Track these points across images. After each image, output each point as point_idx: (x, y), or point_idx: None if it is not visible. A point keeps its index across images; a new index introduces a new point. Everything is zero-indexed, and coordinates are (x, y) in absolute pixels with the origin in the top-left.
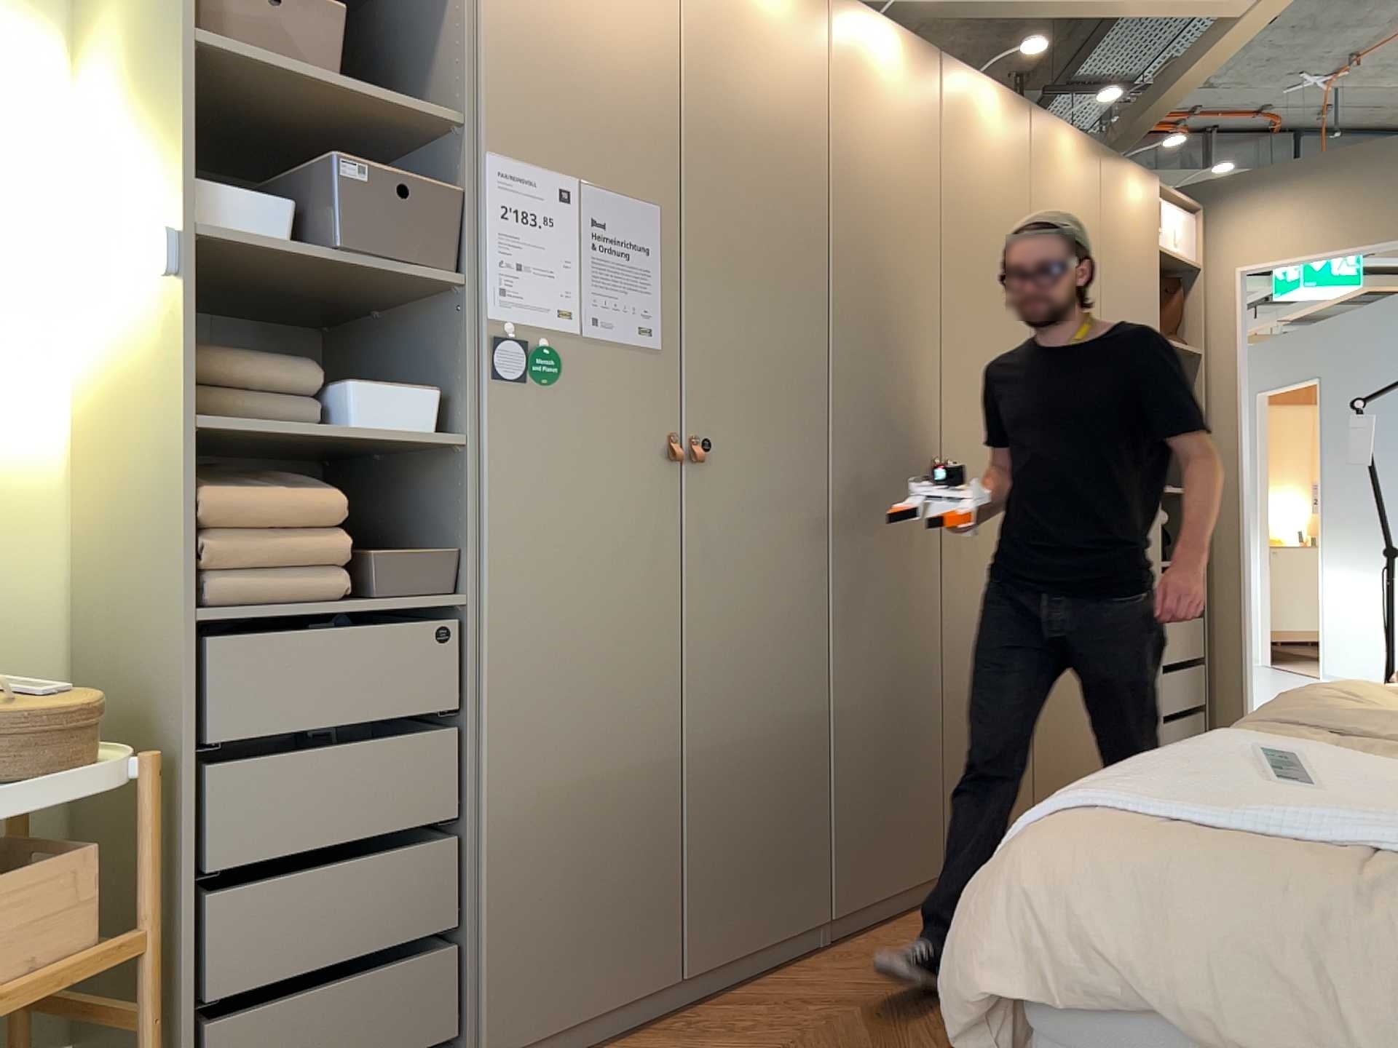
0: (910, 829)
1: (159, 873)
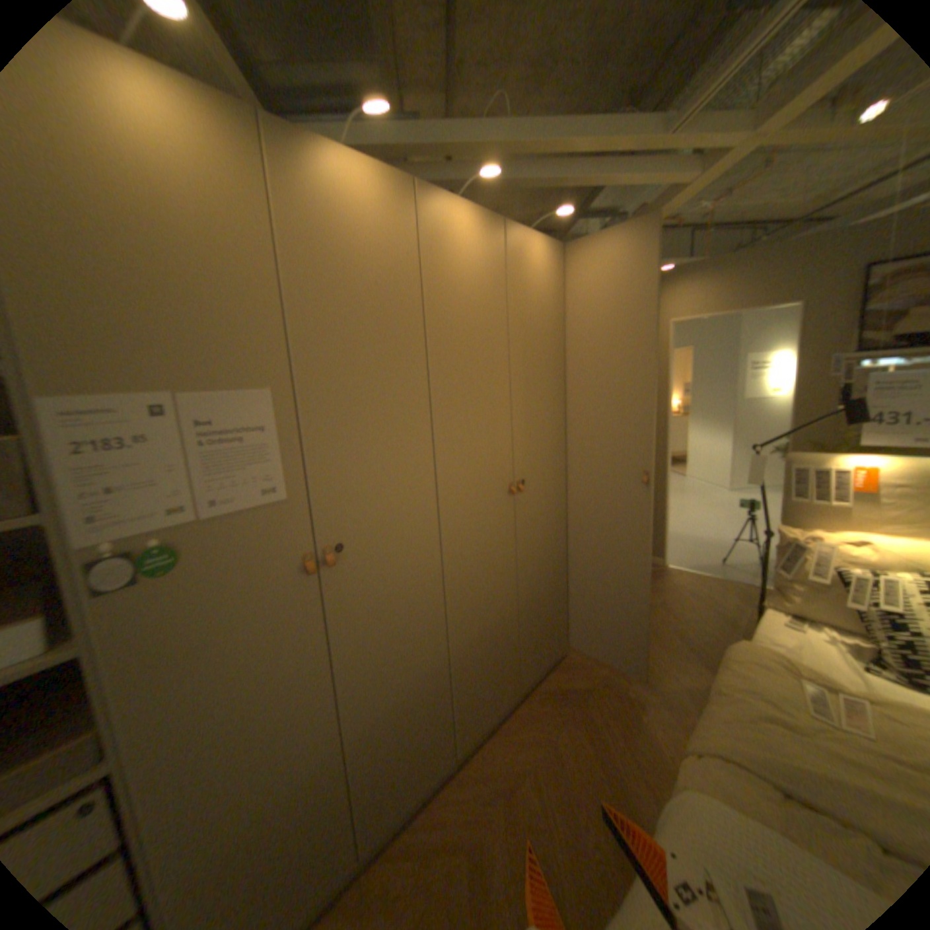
0: (501, 688)
1: None
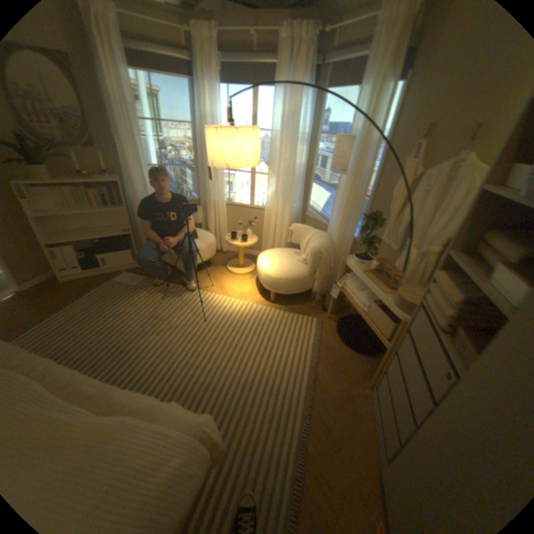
0: None
1: (396, 342)
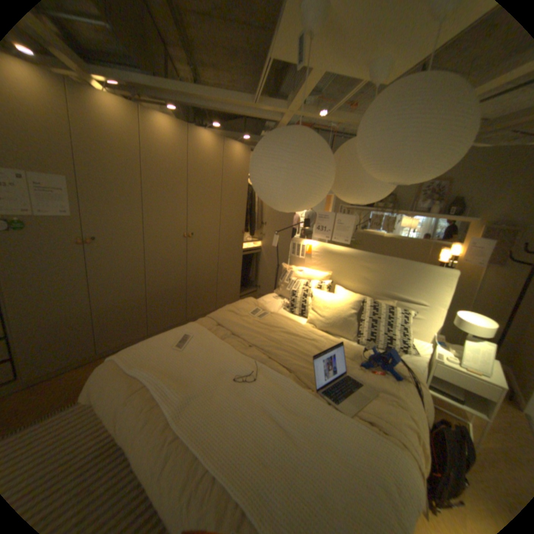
0: (173, 315)
1: None
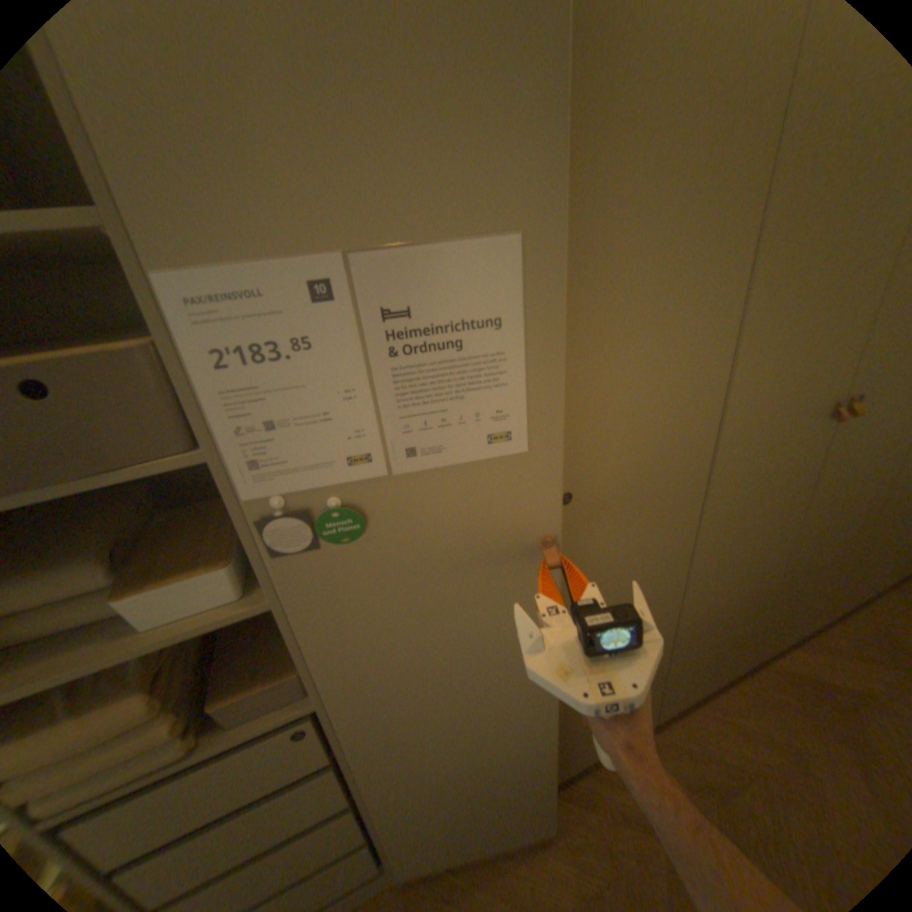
0: (729, 662)
1: None
